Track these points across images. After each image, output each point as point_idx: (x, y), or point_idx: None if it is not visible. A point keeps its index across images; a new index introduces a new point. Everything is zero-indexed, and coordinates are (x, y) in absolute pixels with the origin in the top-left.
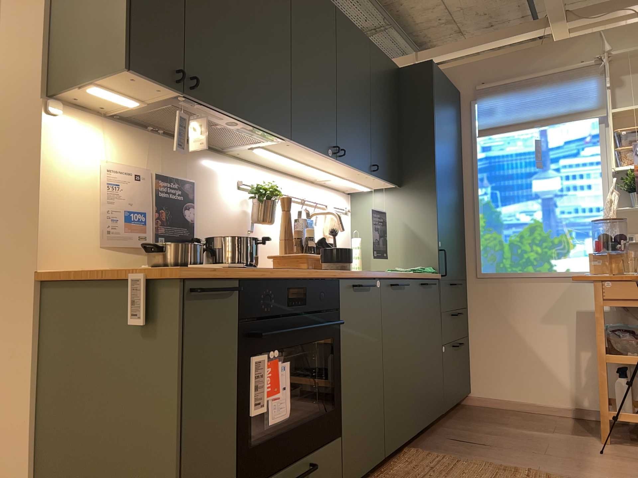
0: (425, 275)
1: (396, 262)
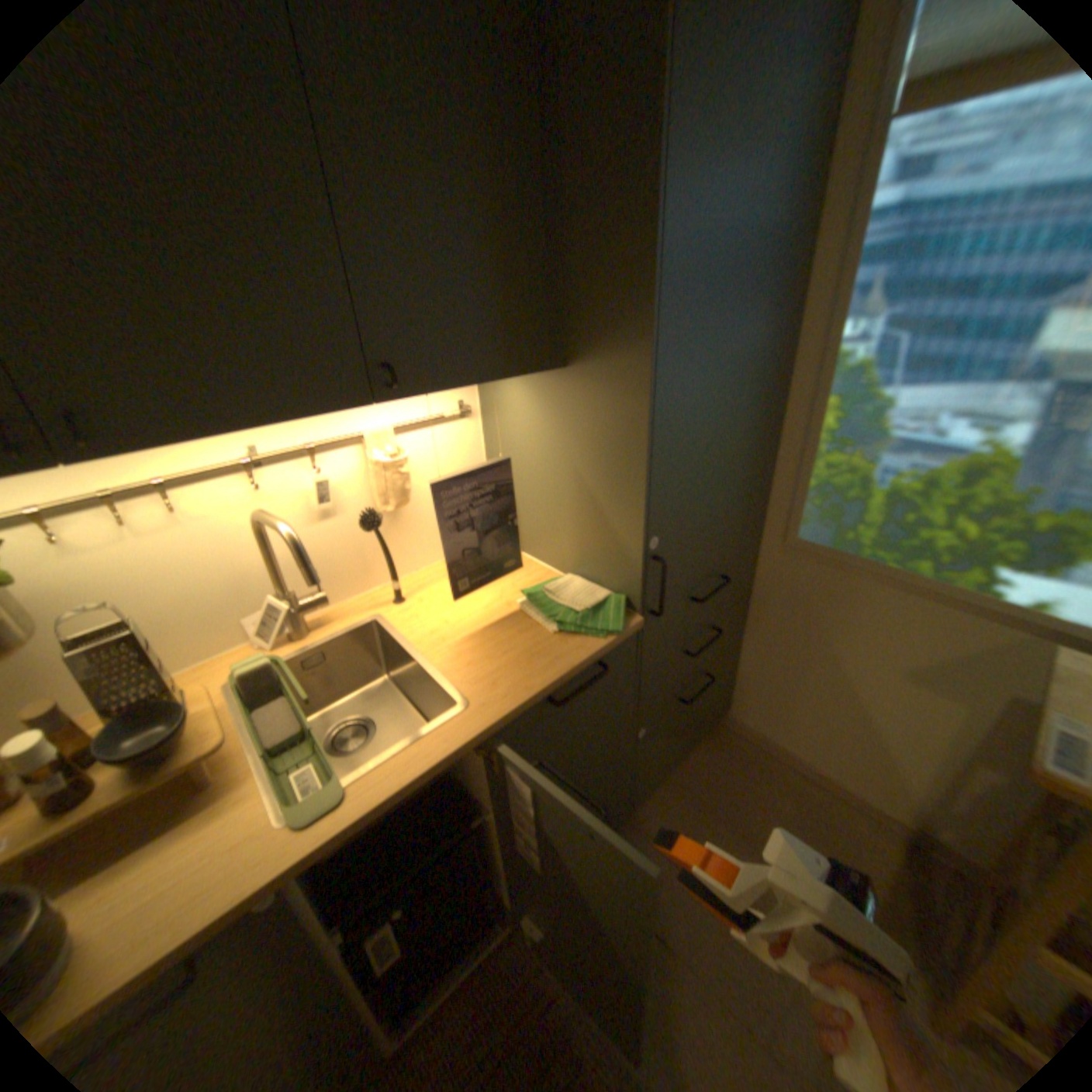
0: (575, 657)
1: (560, 549)
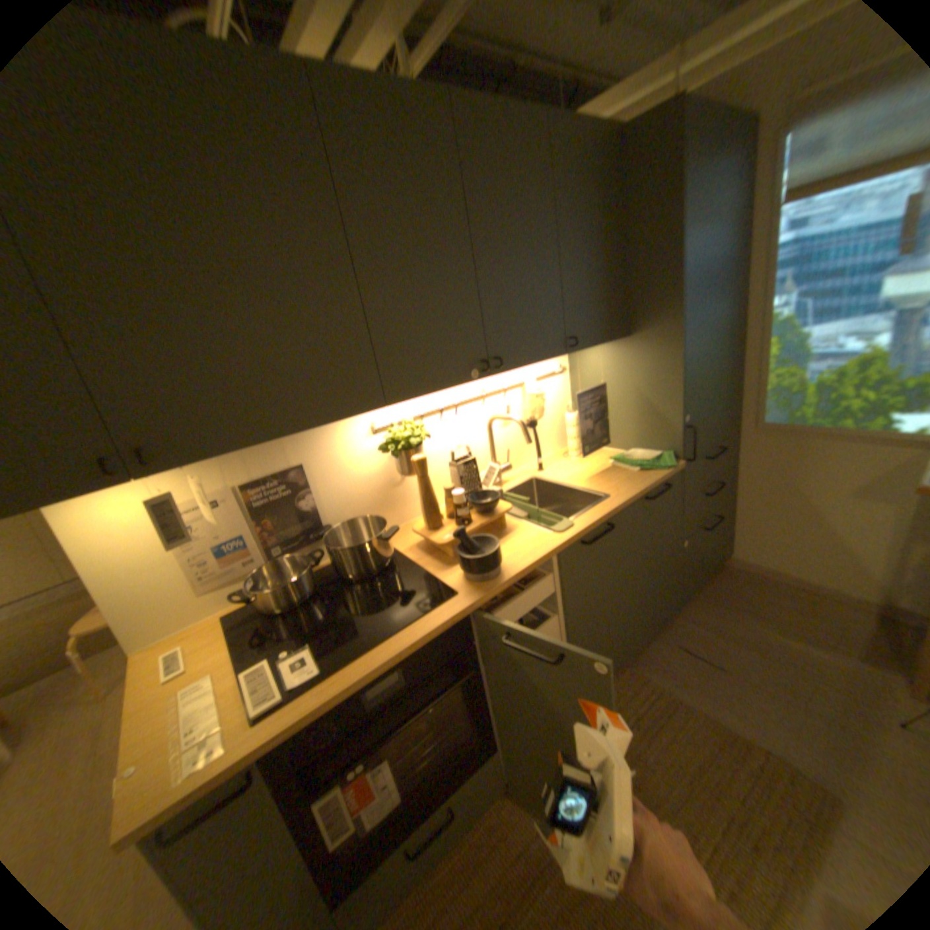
0: (653, 479)
1: (624, 437)
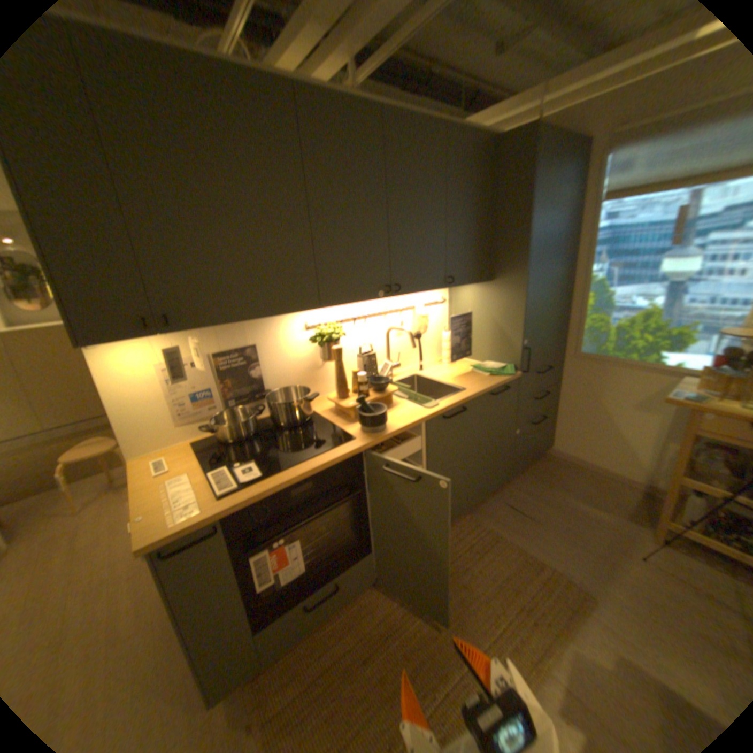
0: (498, 381)
1: (482, 352)
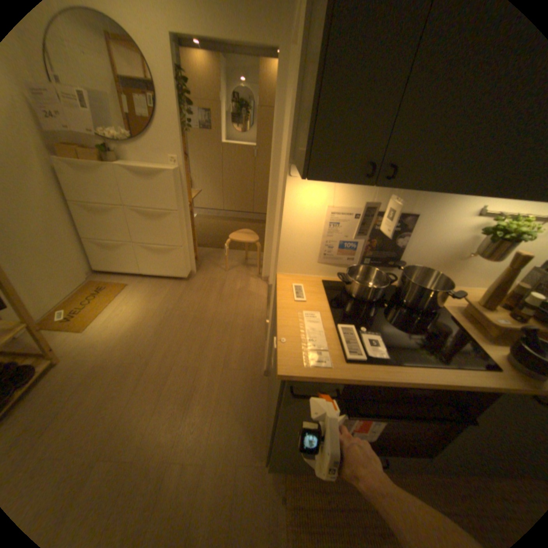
0: None
1: None
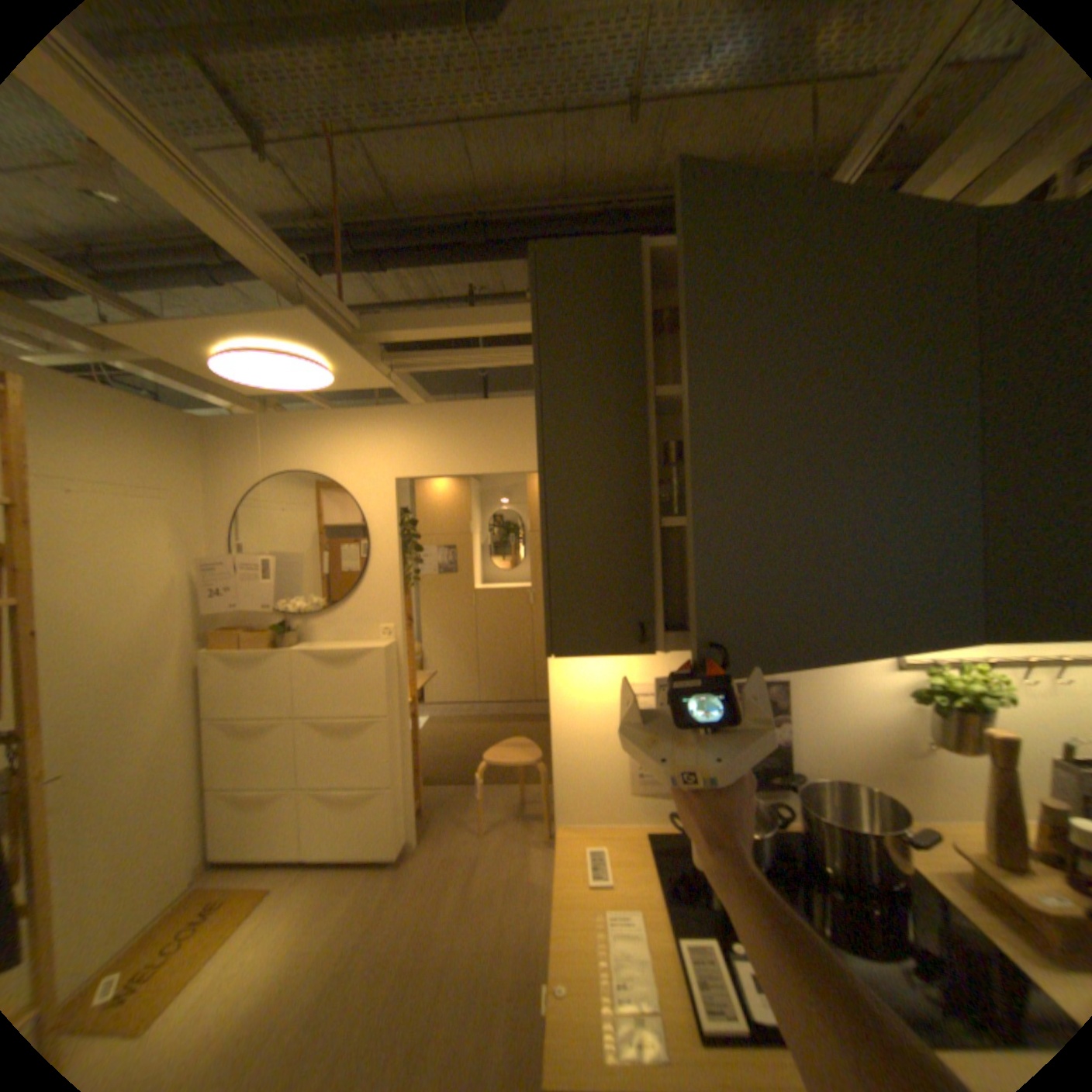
0: None
1: None
